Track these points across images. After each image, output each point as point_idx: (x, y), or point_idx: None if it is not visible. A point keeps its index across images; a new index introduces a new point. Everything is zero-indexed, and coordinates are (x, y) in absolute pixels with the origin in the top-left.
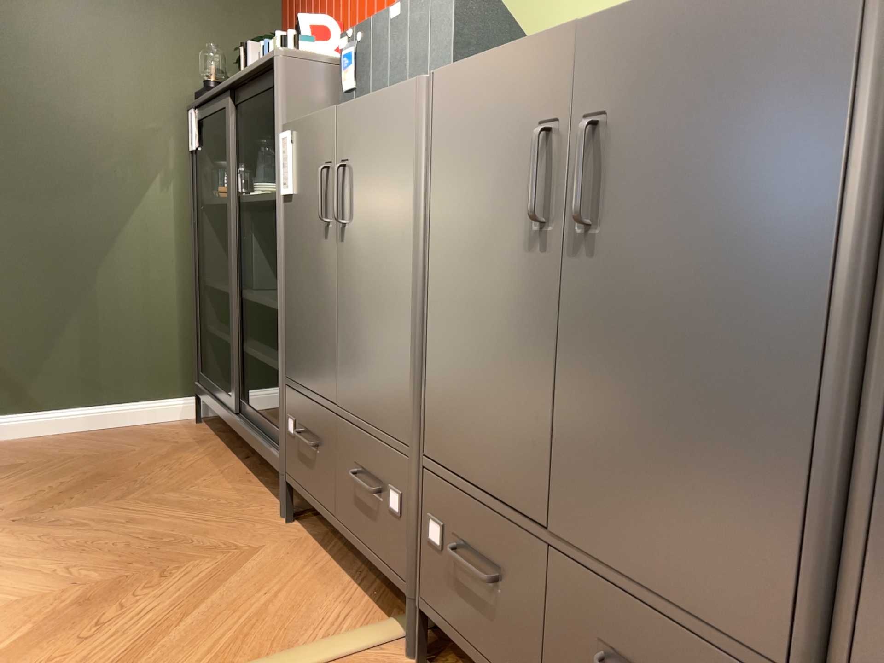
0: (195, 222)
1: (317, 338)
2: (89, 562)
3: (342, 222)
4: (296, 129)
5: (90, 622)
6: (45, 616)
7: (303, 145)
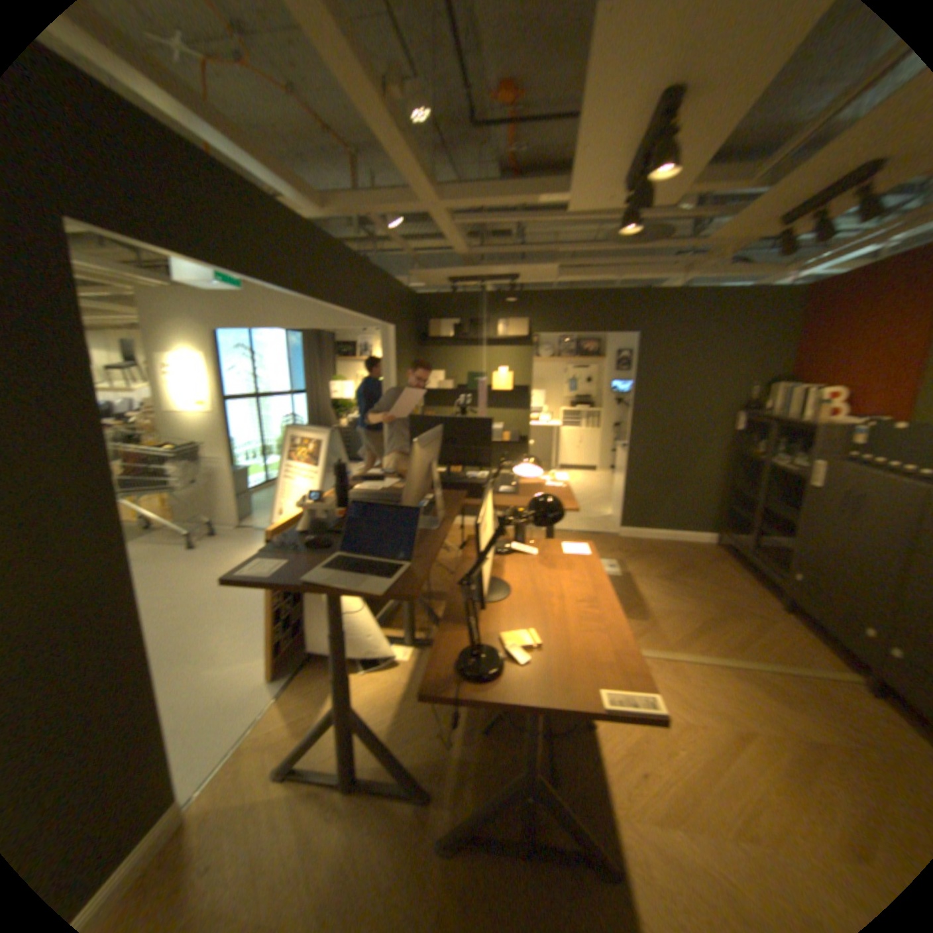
0: (733, 459)
1: (829, 551)
2: (707, 605)
3: (857, 515)
4: (829, 462)
5: (721, 629)
6: (704, 622)
7: (833, 471)
